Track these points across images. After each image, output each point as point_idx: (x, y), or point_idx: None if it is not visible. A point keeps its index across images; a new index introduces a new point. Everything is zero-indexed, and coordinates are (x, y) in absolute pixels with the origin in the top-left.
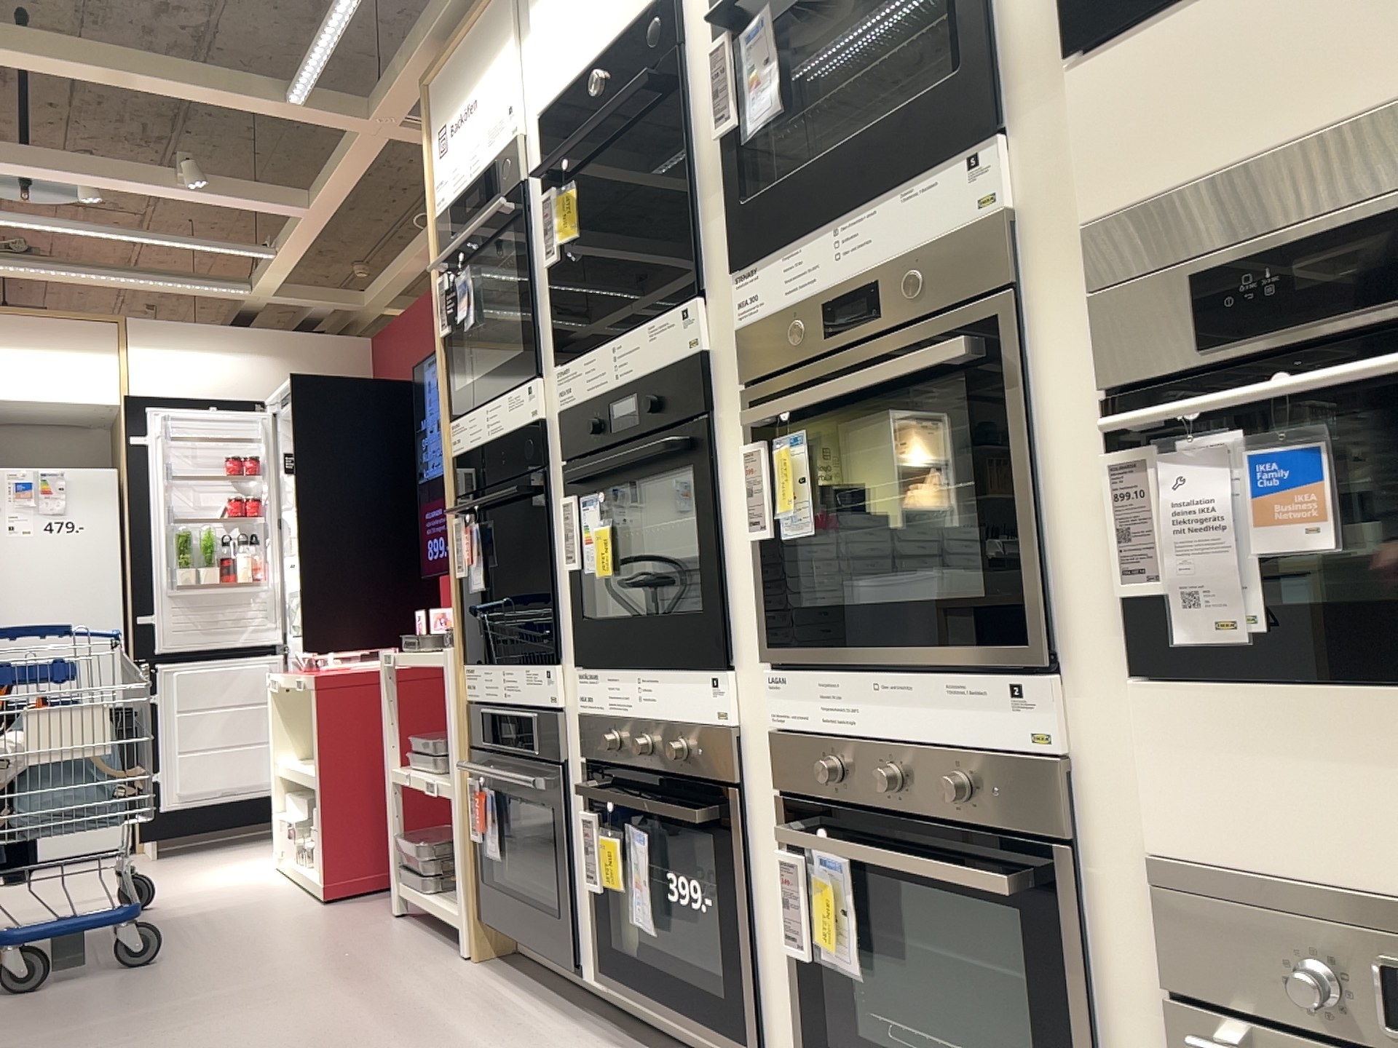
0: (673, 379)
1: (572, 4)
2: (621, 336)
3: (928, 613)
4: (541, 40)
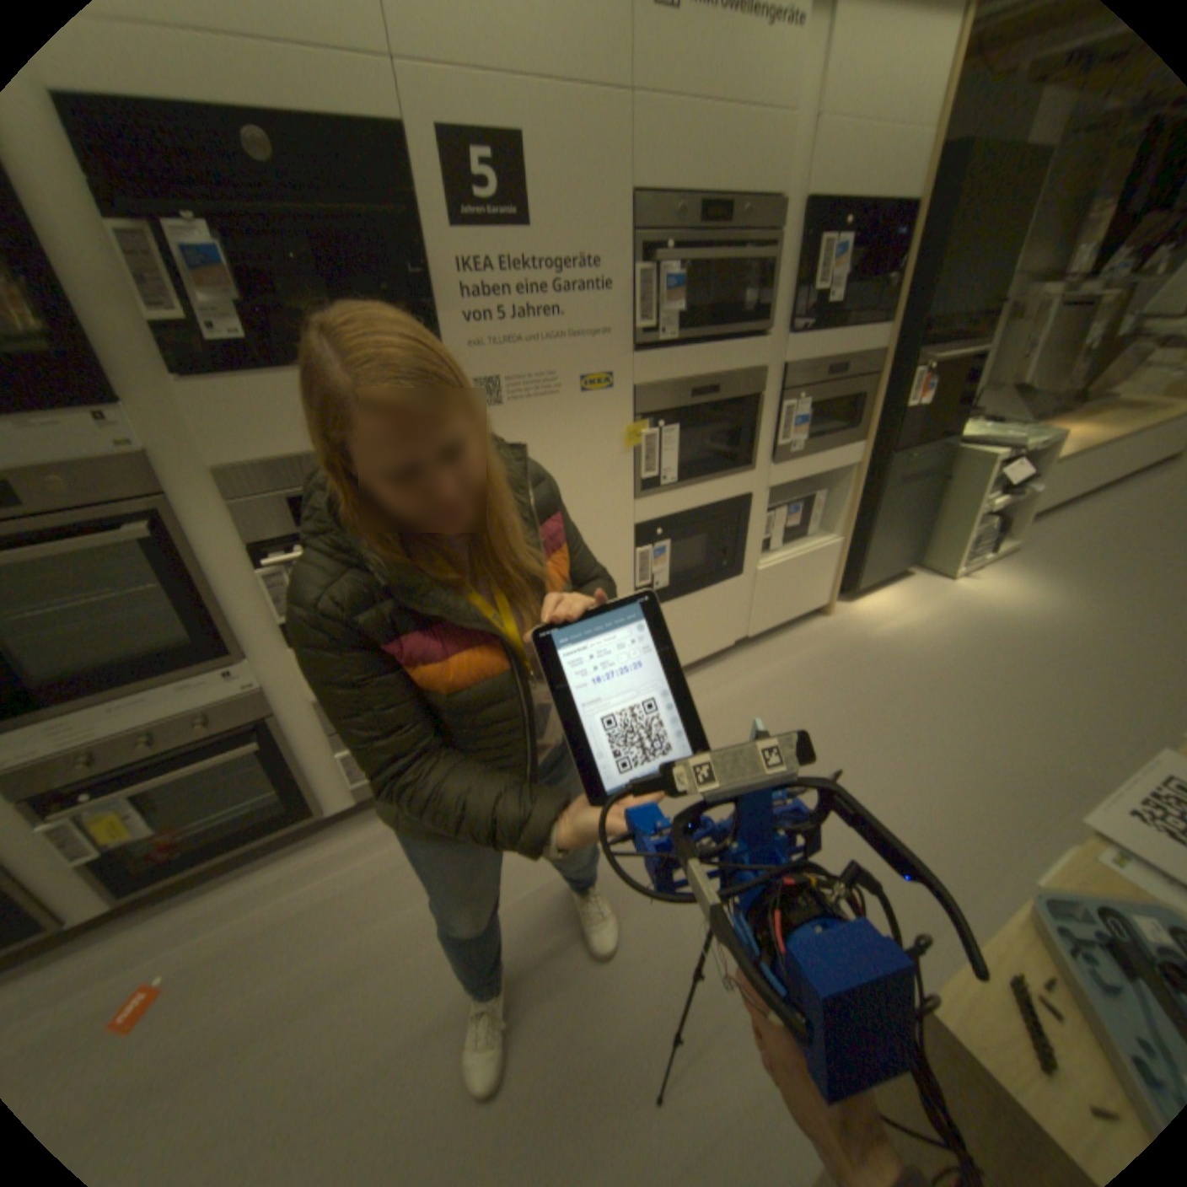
0: None
1: None
2: None
3: (144, 664)
4: None
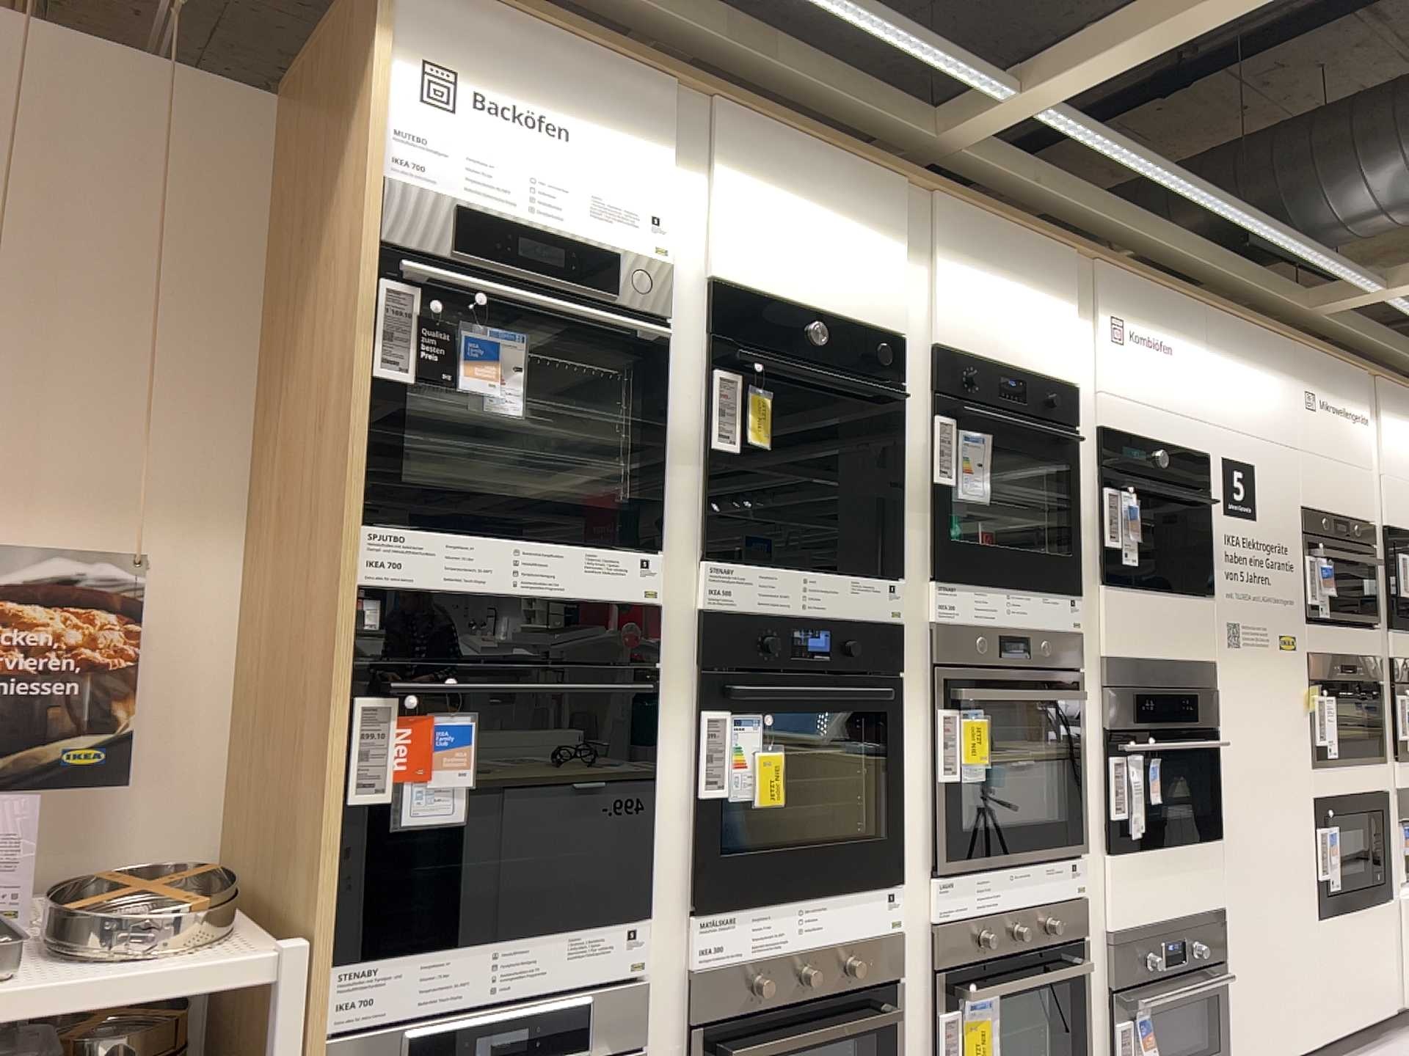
0: (877, 637)
1: (793, 230)
2: (820, 575)
3: (1039, 829)
4: (738, 211)
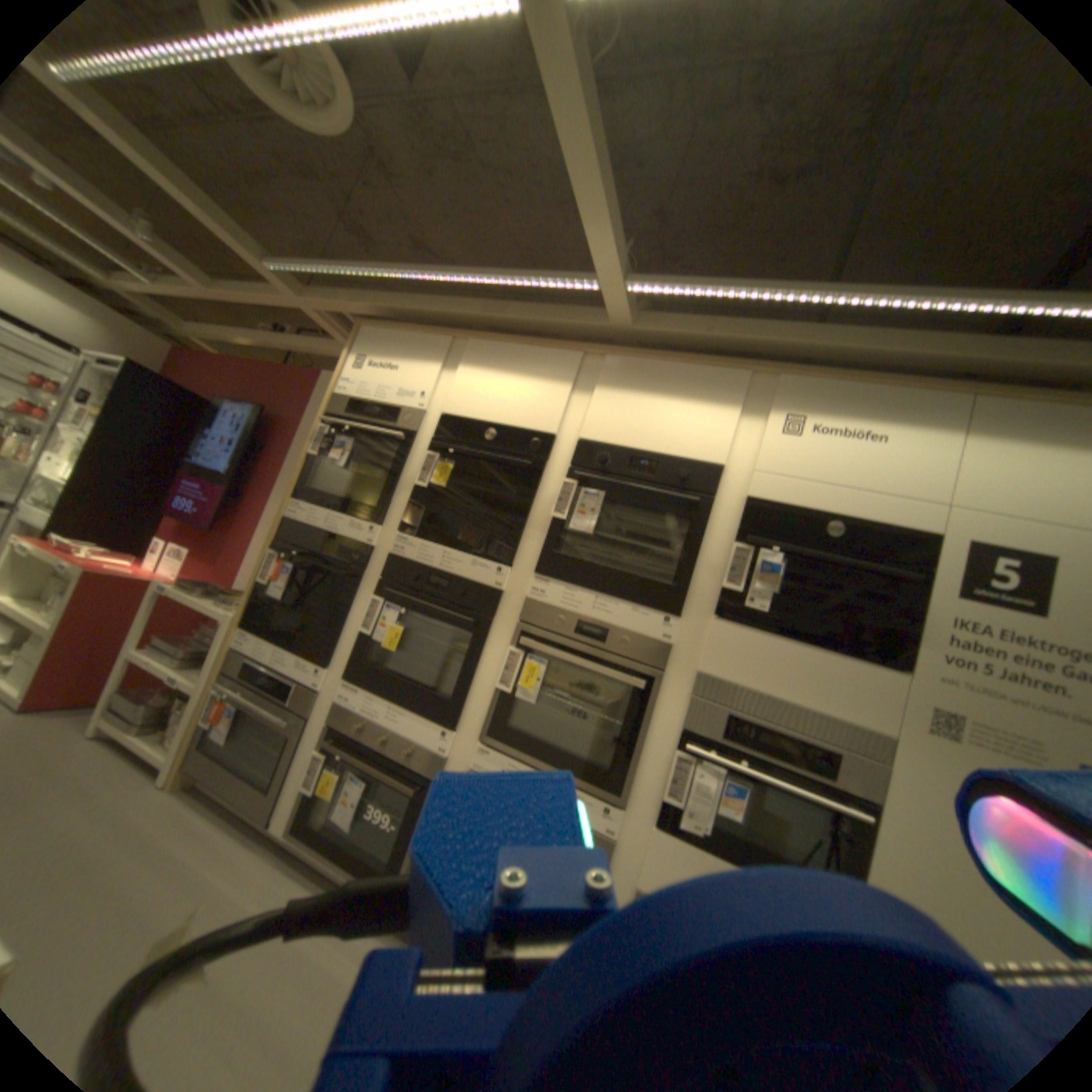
0: (479, 592)
1: (491, 388)
2: (453, 552)
3: (578, 764)
4: (462, 384)
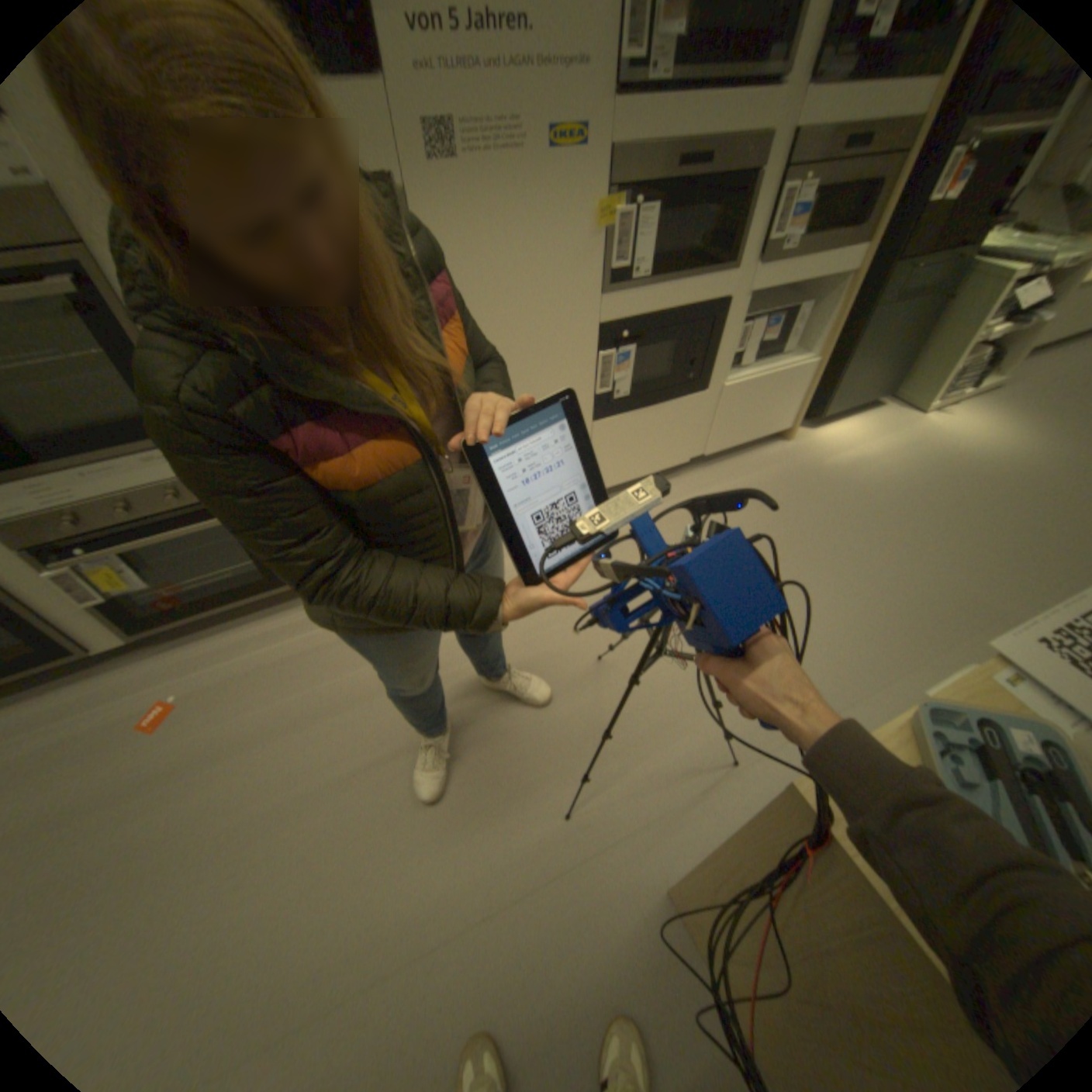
0: None
1: None
2: None
3: (105, 432)
4: None
